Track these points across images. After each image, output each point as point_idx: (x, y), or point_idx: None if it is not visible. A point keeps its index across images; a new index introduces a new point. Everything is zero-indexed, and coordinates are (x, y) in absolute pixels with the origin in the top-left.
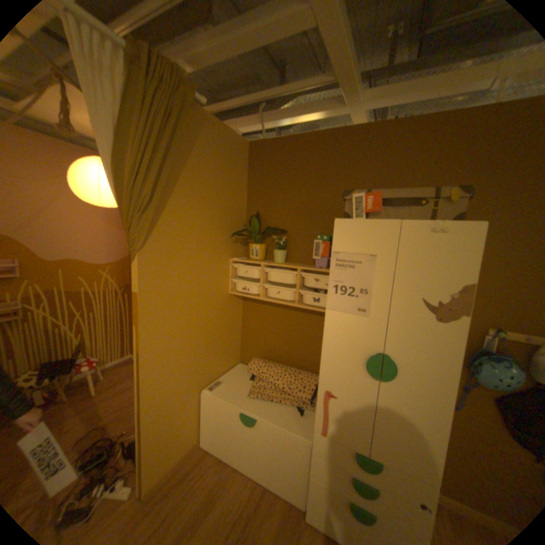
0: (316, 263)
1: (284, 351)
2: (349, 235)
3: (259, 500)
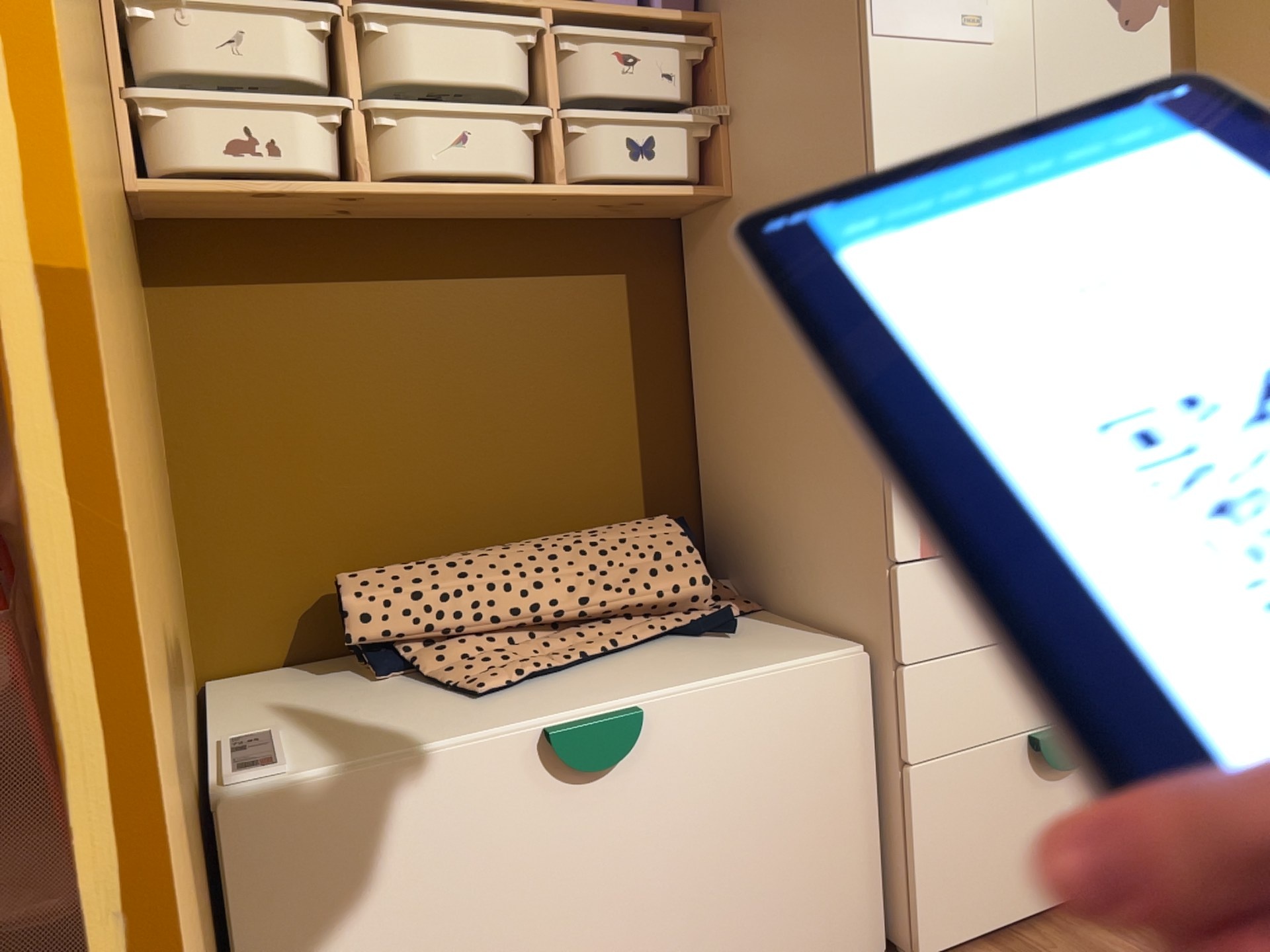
0: None
1: (468, 493)
2: None
3: None
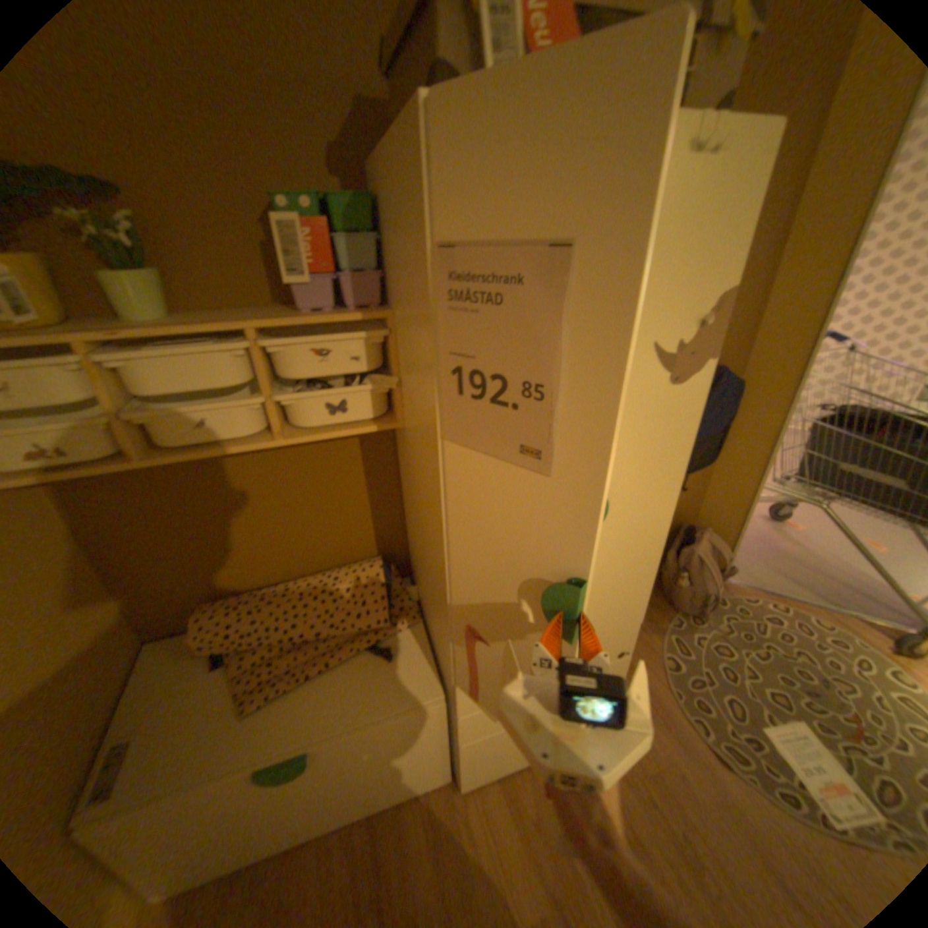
0: (301, 300)
1: (271, 554)
2: (488, 170)
3: (371, 847)
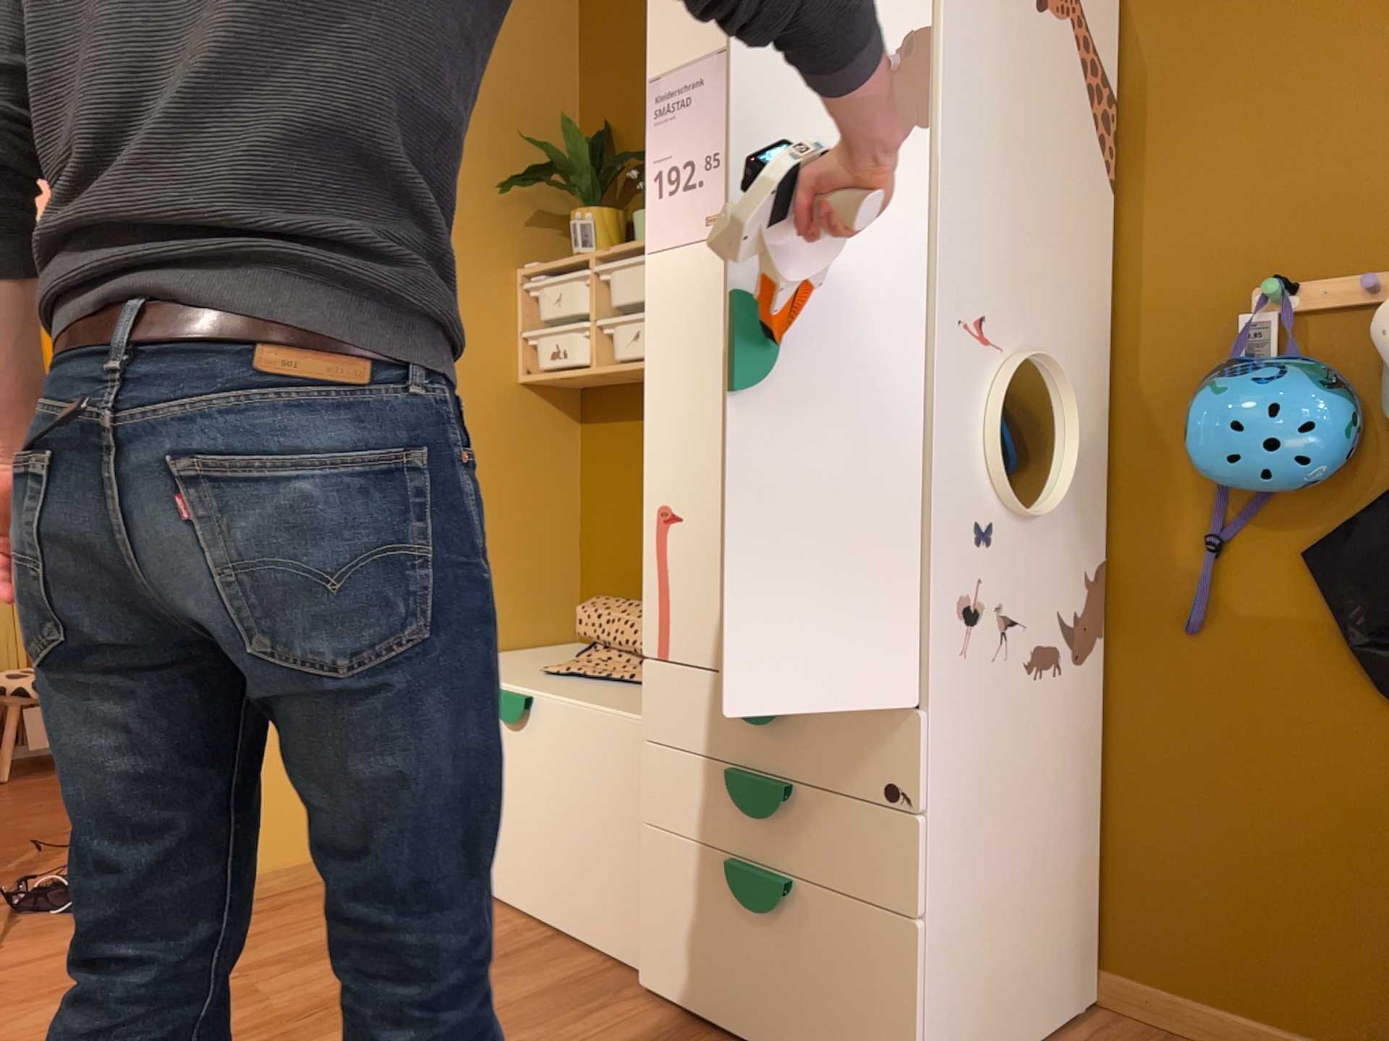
0: None
1: None
2: (676, 22)
3: (526, 947)
